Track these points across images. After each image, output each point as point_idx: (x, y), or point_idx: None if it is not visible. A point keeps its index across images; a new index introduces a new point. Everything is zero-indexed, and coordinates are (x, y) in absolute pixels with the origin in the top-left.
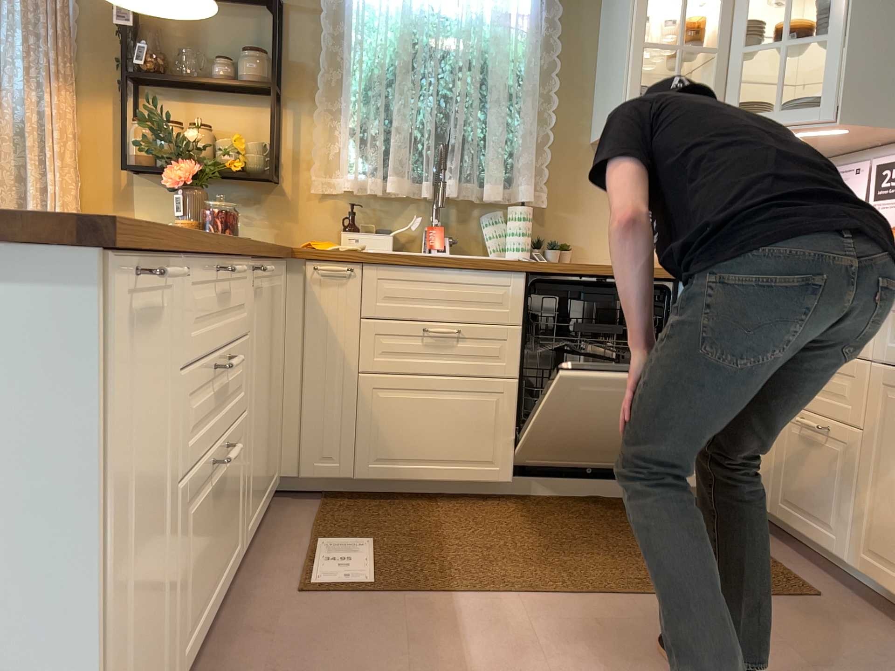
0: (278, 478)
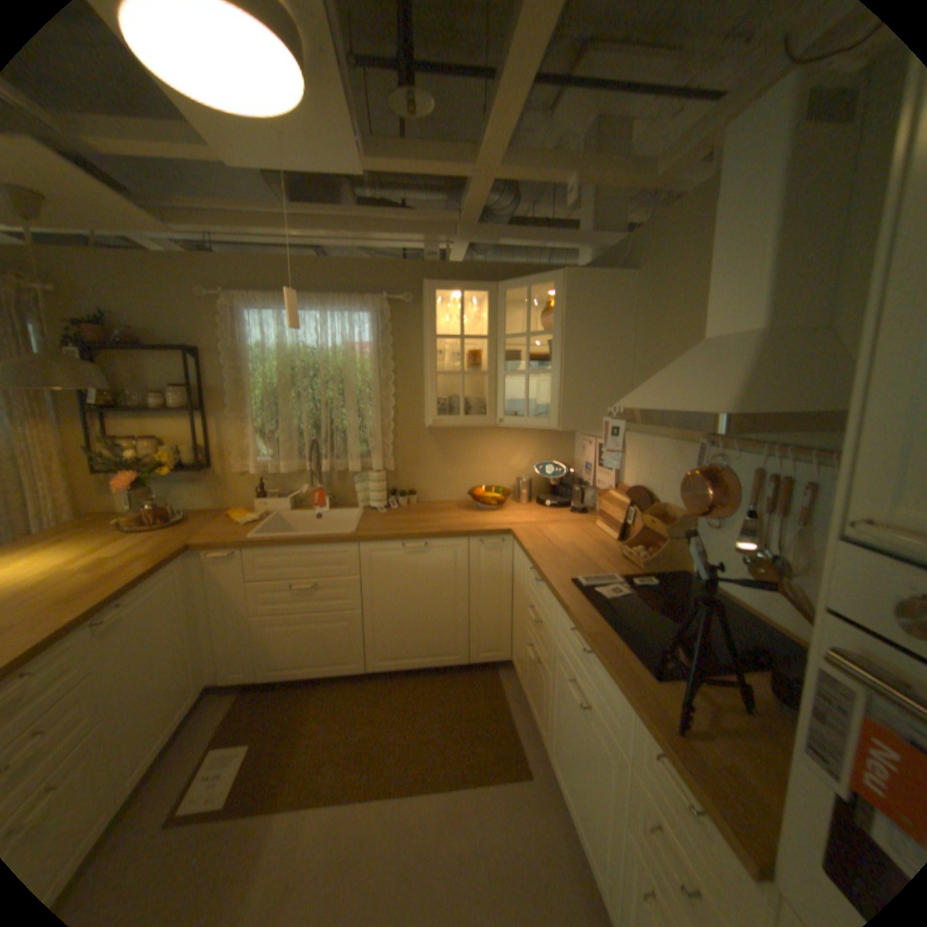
0: (202, 690)
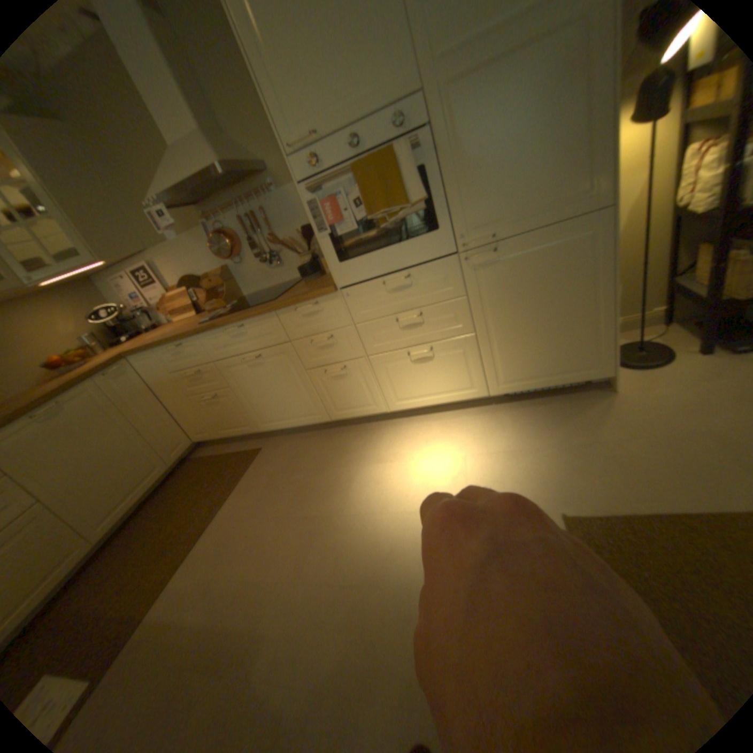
0: None
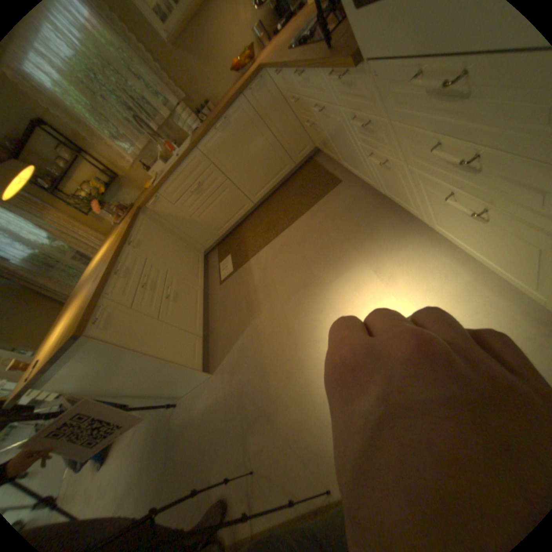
0: (204, 252)
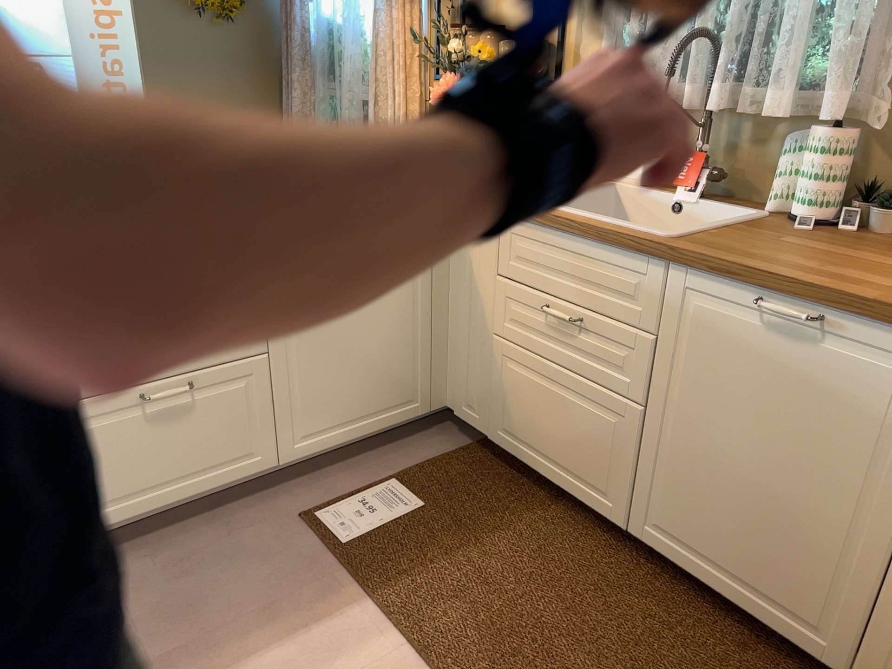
0: (439, 407)
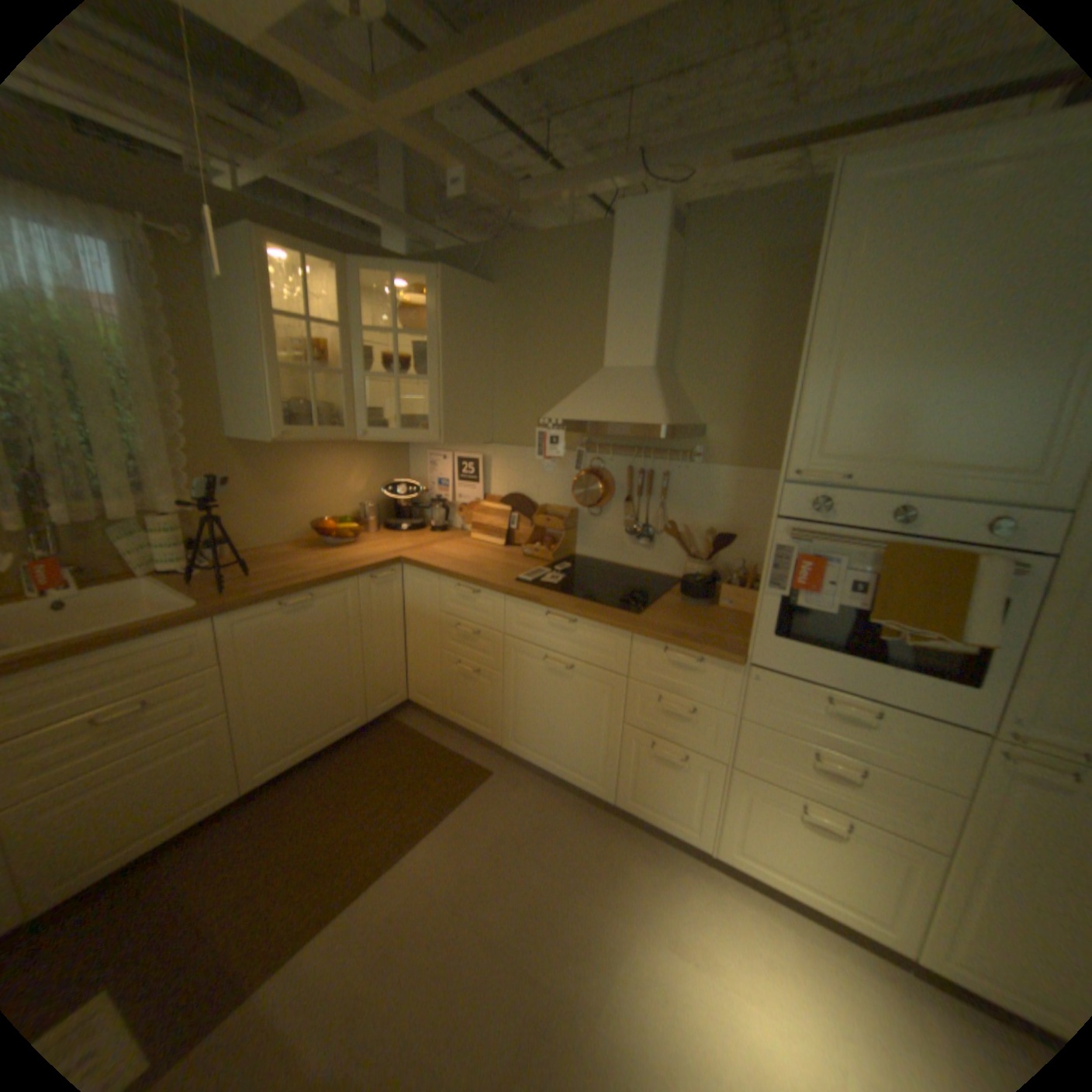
0: None
